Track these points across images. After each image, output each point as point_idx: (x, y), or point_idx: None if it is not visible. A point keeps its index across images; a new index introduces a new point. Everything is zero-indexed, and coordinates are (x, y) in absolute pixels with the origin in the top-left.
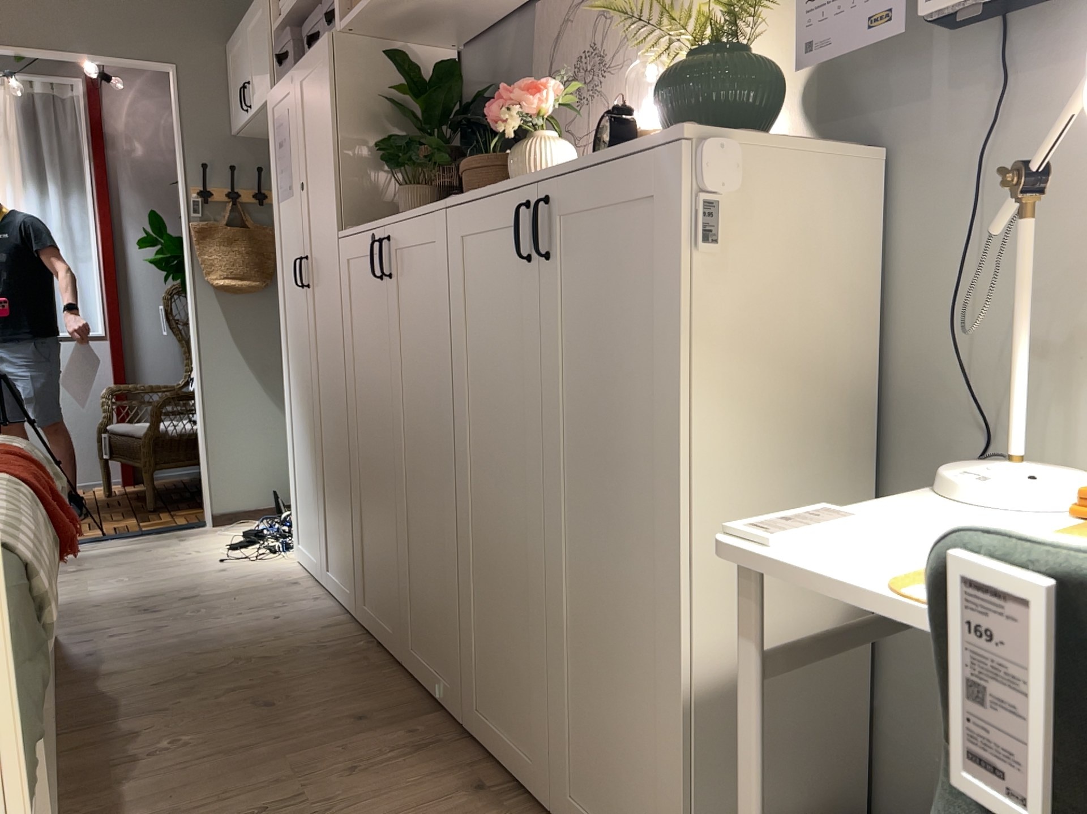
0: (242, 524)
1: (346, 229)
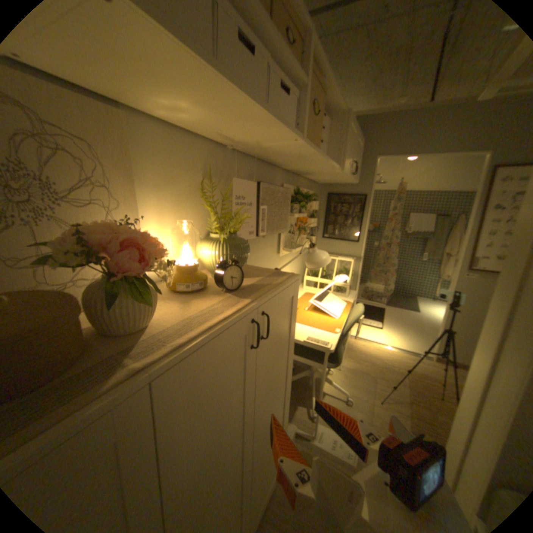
0: None
1: None
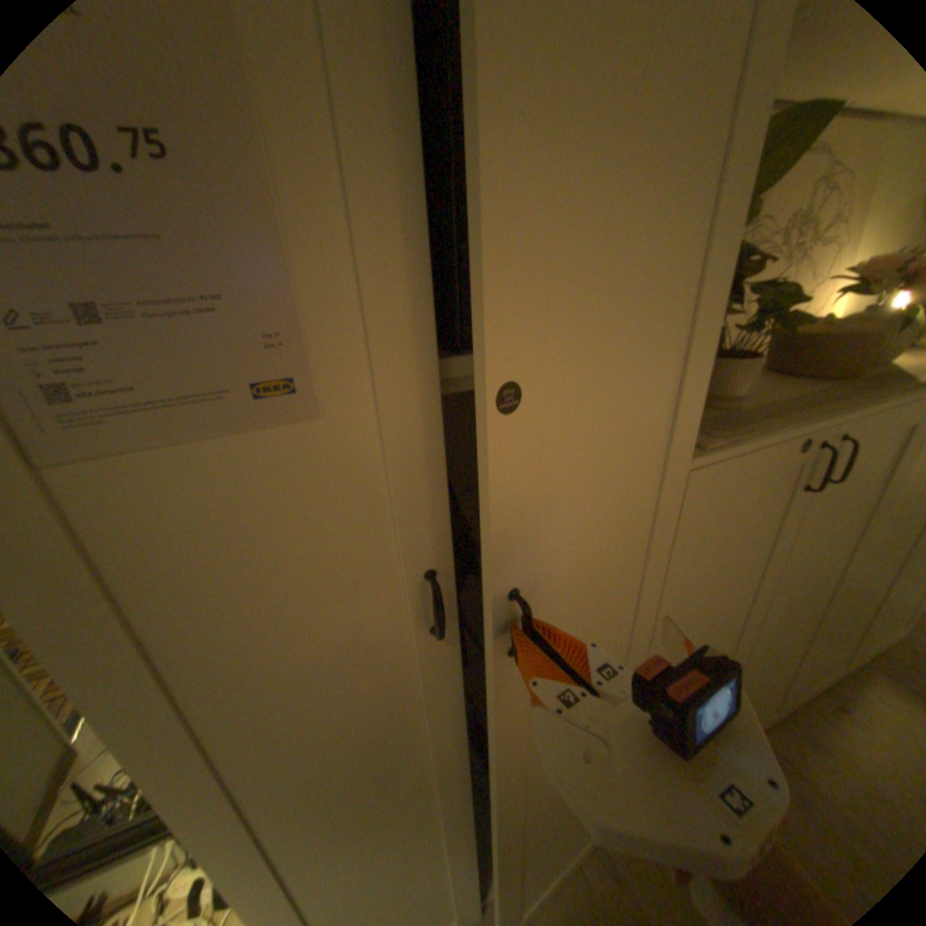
0: None
1: (714, 447)
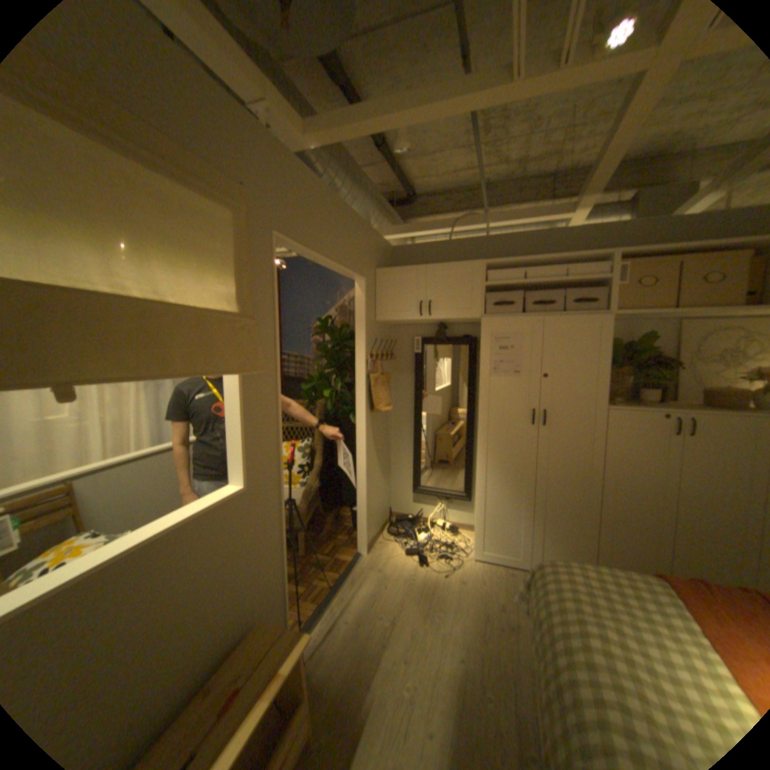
0: (378, 548)
1: (619, 407)
